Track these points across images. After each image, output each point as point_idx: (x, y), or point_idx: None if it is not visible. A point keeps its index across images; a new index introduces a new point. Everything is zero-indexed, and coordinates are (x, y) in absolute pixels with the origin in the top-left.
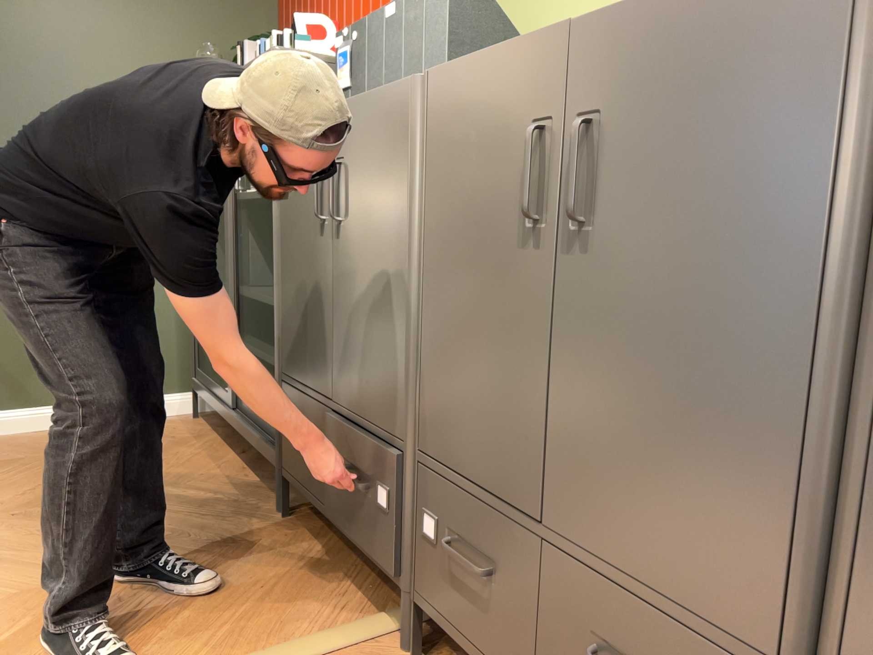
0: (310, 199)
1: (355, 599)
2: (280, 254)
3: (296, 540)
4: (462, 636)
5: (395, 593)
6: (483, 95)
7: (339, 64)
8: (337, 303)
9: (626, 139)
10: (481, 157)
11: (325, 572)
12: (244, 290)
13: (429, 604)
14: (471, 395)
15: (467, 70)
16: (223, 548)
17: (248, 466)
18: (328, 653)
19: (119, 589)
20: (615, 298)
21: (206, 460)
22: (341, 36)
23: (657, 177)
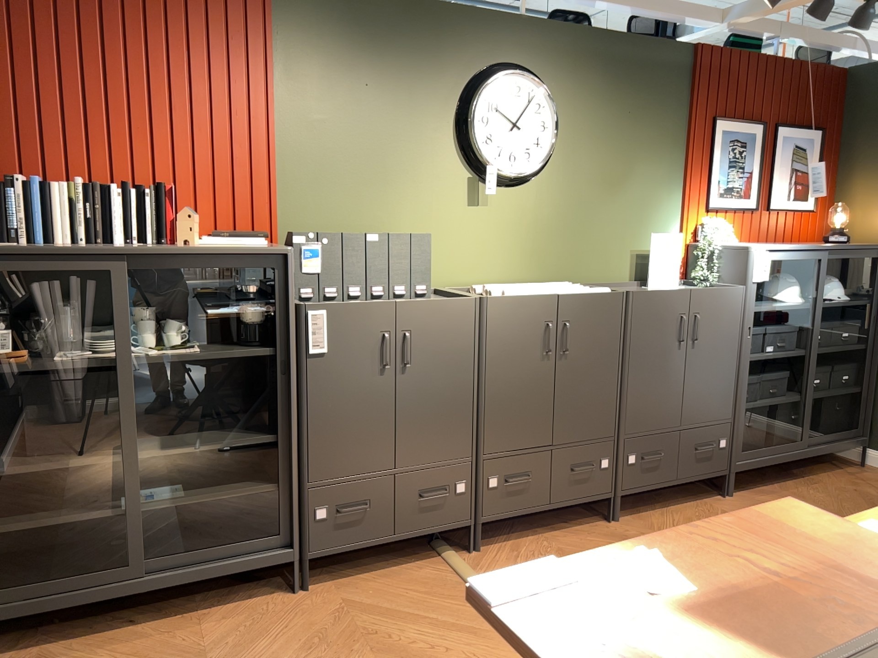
0: (363, 355)
1: (423, 564)
2: (306, 397)
3: (345, 584)
4: (515, 511)
5: (419, 553)
6: (522, 310)
7: (303, 253)
8: (403, 411)
9: (578, 329)
10: (521, 332)
11: (391, 573)
12: (138, 451)
13: (493, 515)
14: (518, 419)
15: (513, 300)
16: (348, 612)
17: (175, 614)
18: (472, 570)
19: (395, 648)
20: (576, 371)
21: (138, 641)
22: (303, 233)
23: (587, 339)
